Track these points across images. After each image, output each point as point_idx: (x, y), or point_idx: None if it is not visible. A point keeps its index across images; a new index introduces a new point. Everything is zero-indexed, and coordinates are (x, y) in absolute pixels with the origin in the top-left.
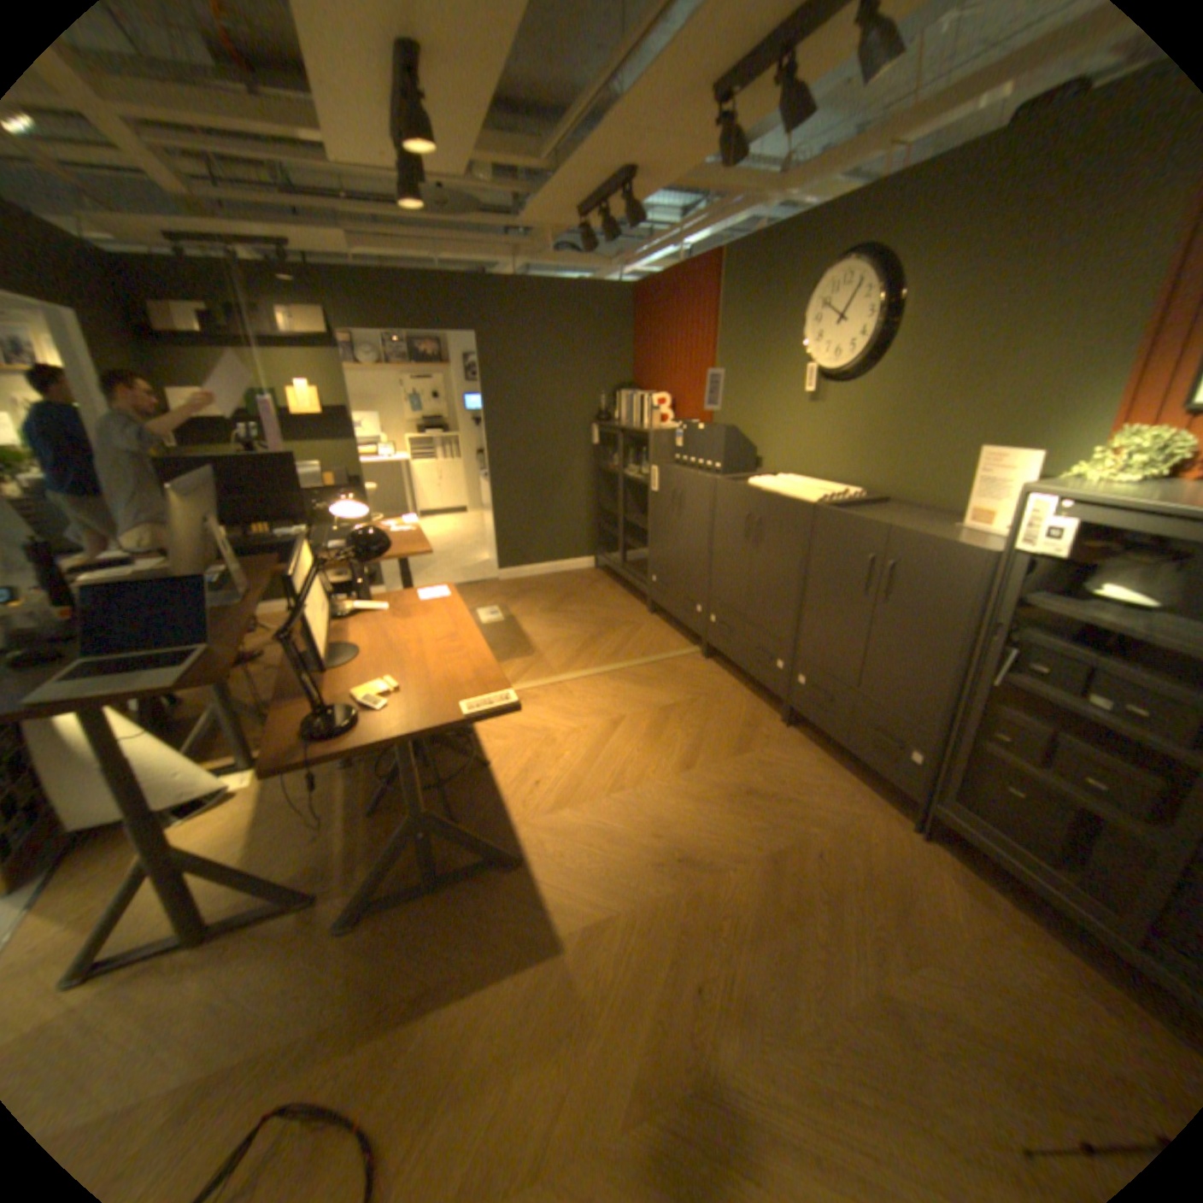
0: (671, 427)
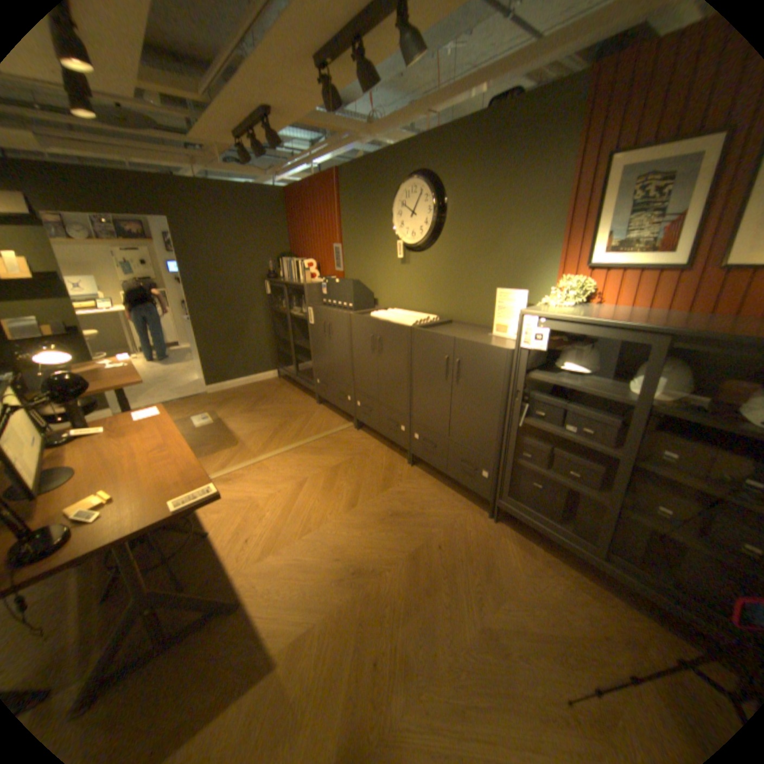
0: (319, 281)
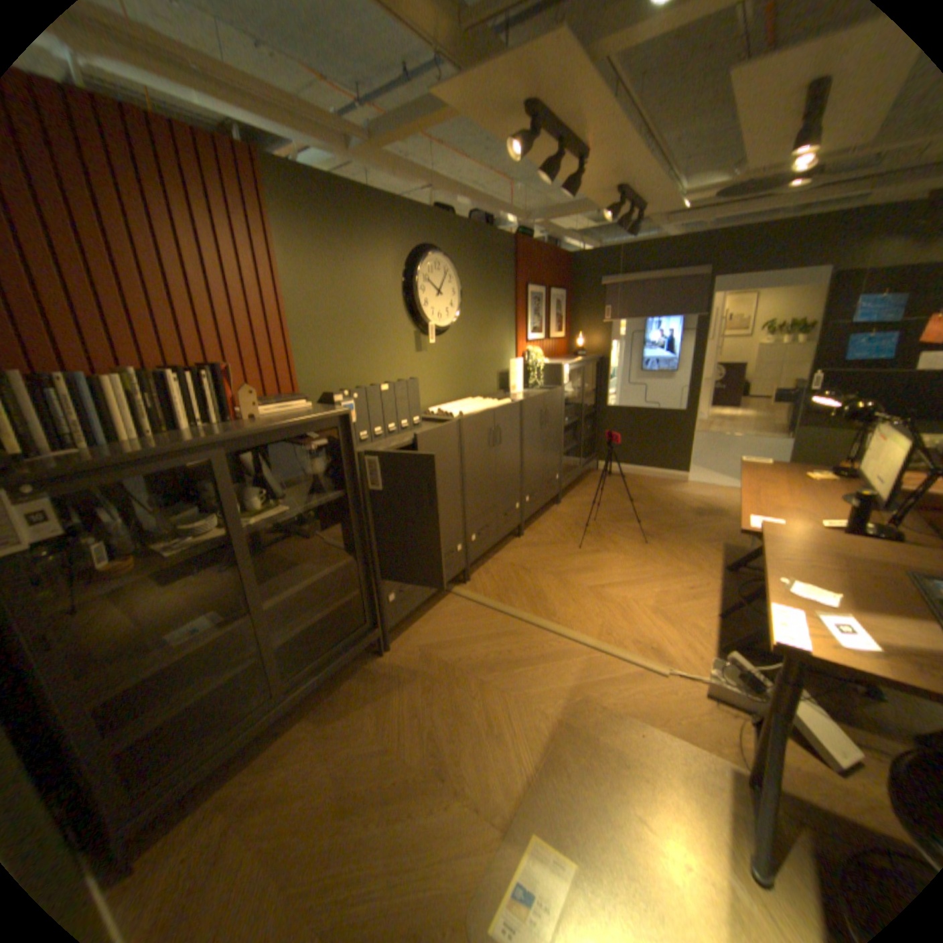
0: (301, 408)
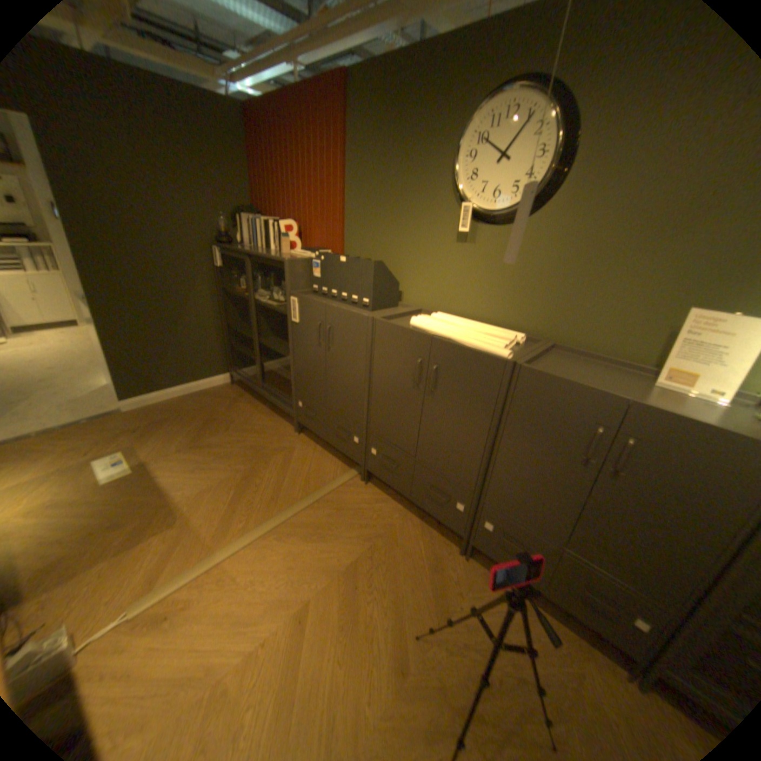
0: (305, 256)
